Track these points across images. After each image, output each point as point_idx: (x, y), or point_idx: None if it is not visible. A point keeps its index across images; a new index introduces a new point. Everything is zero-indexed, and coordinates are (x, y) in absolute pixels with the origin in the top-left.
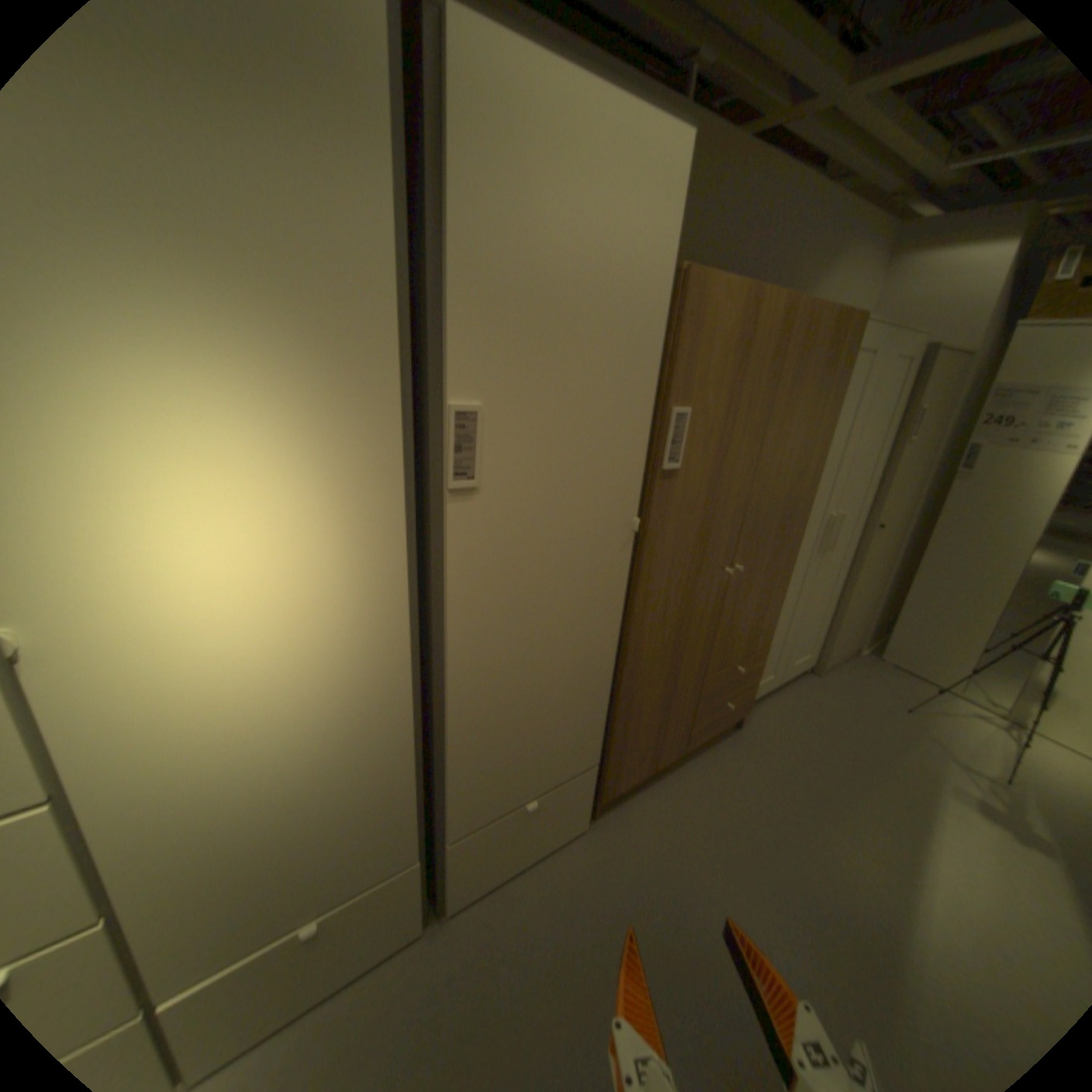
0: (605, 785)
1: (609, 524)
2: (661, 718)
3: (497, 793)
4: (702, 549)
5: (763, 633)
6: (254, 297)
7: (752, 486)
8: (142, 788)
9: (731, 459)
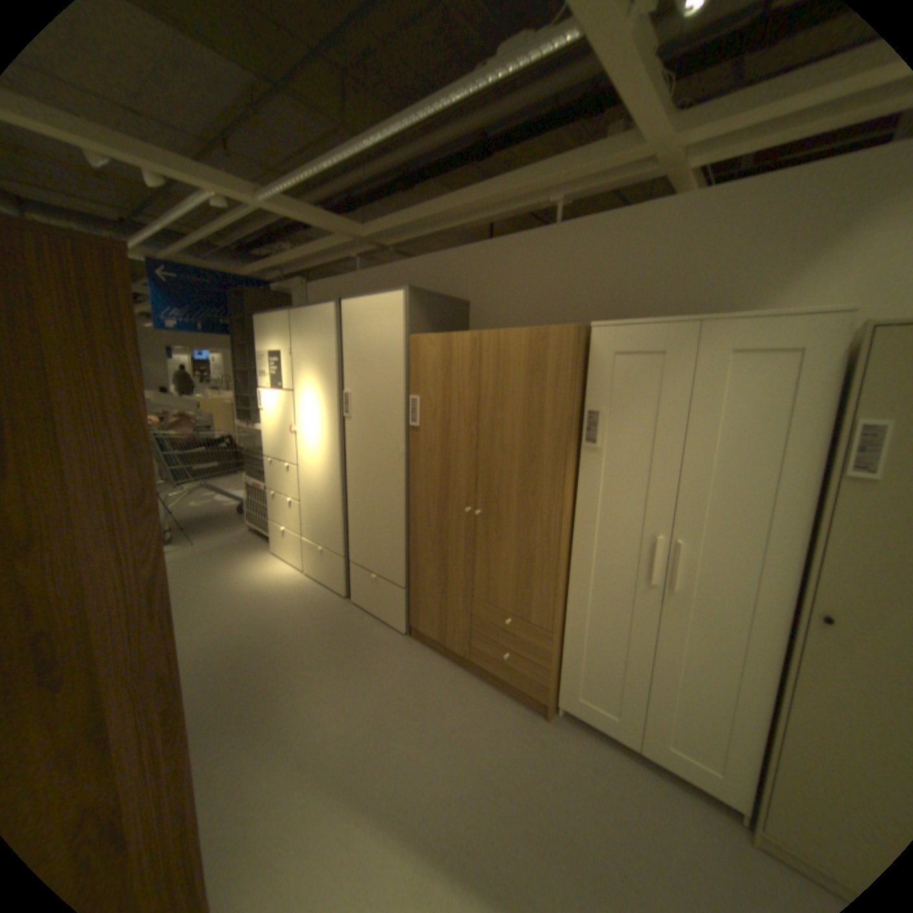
0: (411, 612)
1: (392, 446)
2: (440, 597)
3: (363, 553)
4: (446, 483)
5: (536, 606)
6: (319, 370)
7: (477, 452)
8: (305, 473)
9: (453, 430)
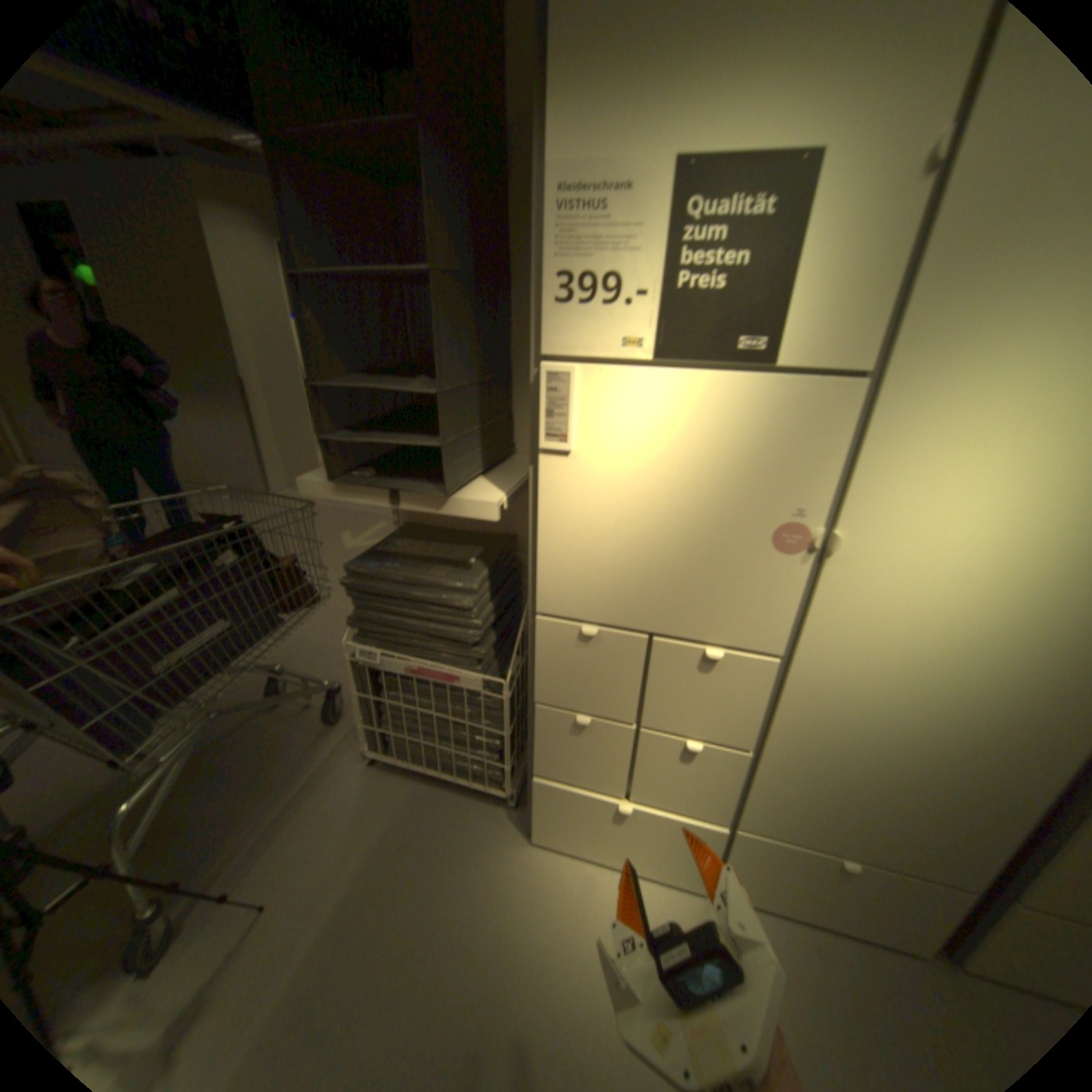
0: None
1: None
2: None
3: None
4: None
5: None
6: None
7: None
8: (833, 681)
9: None
